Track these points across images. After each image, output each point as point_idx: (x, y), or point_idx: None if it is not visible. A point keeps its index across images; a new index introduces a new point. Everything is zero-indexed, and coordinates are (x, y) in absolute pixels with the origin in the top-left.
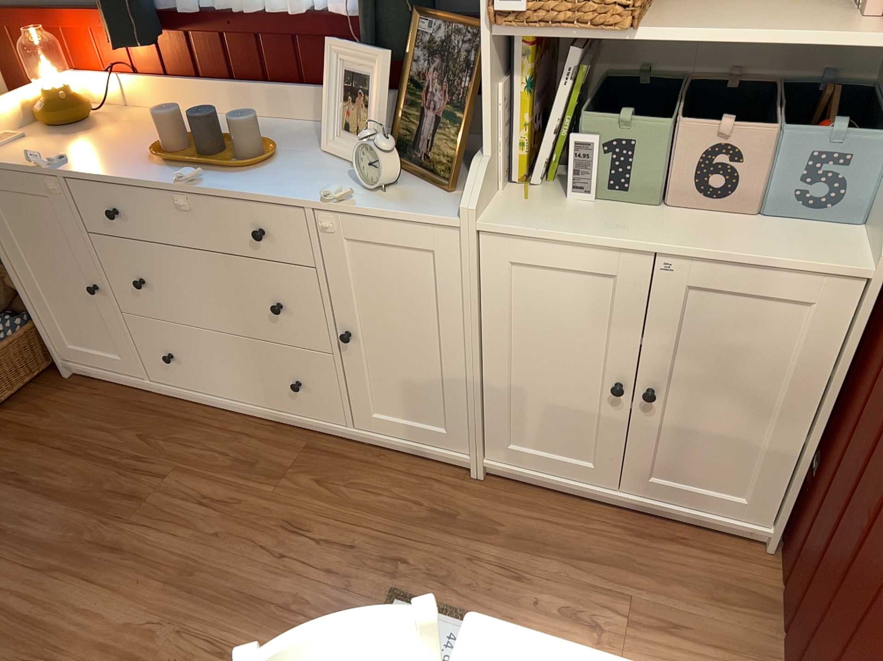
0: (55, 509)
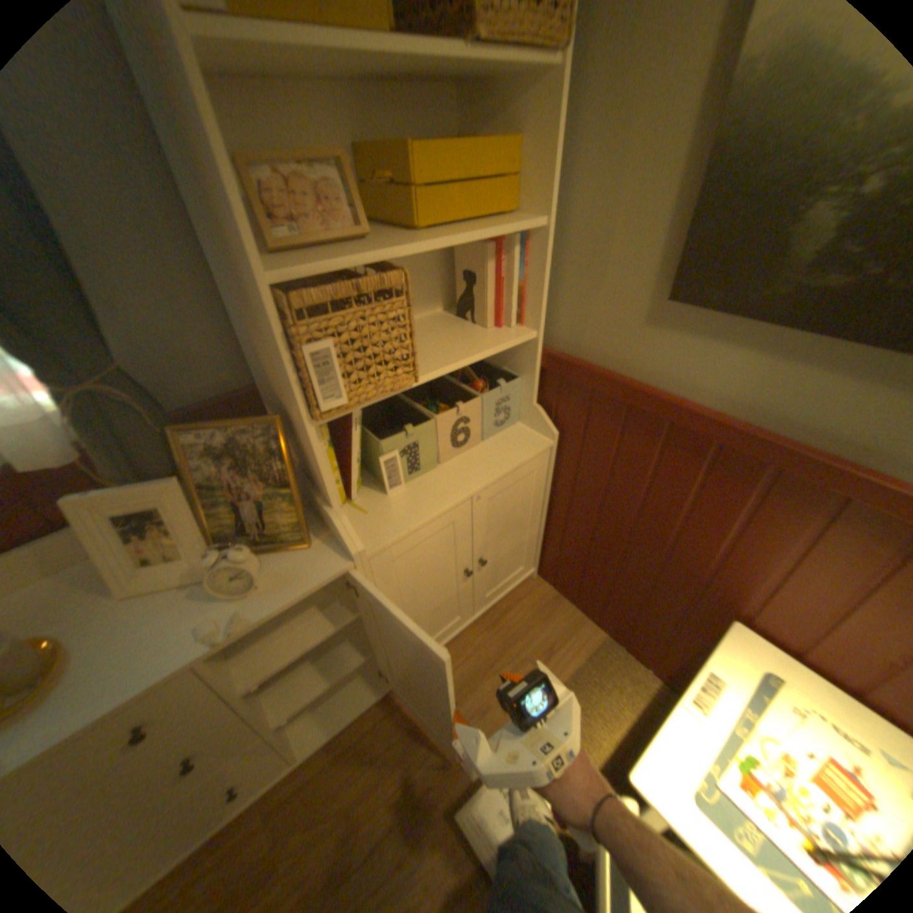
0: None
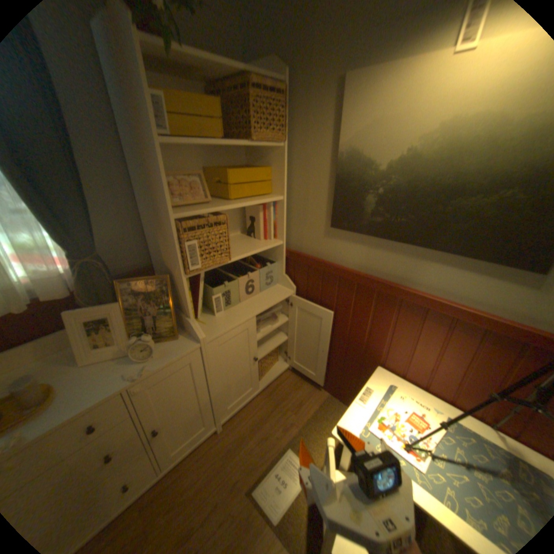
0: None
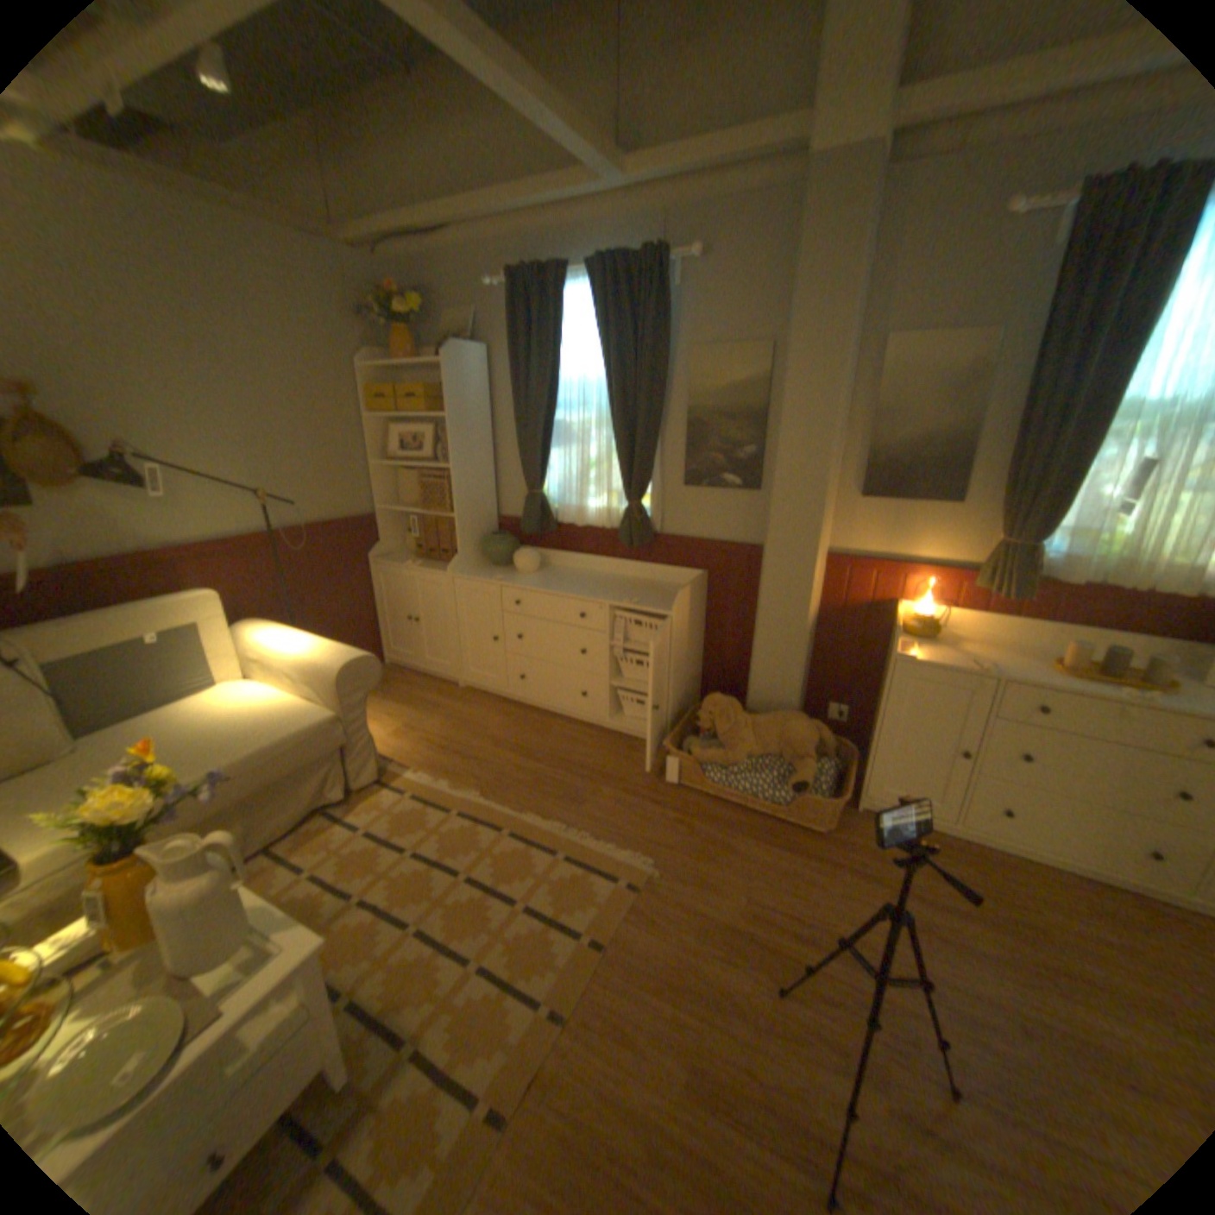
0: (972, 932)
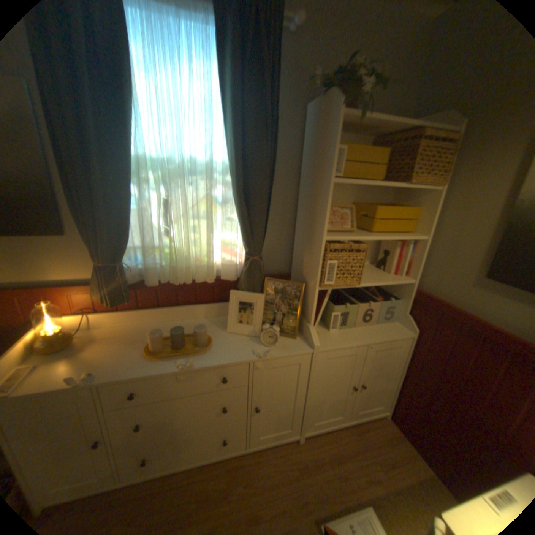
0: None
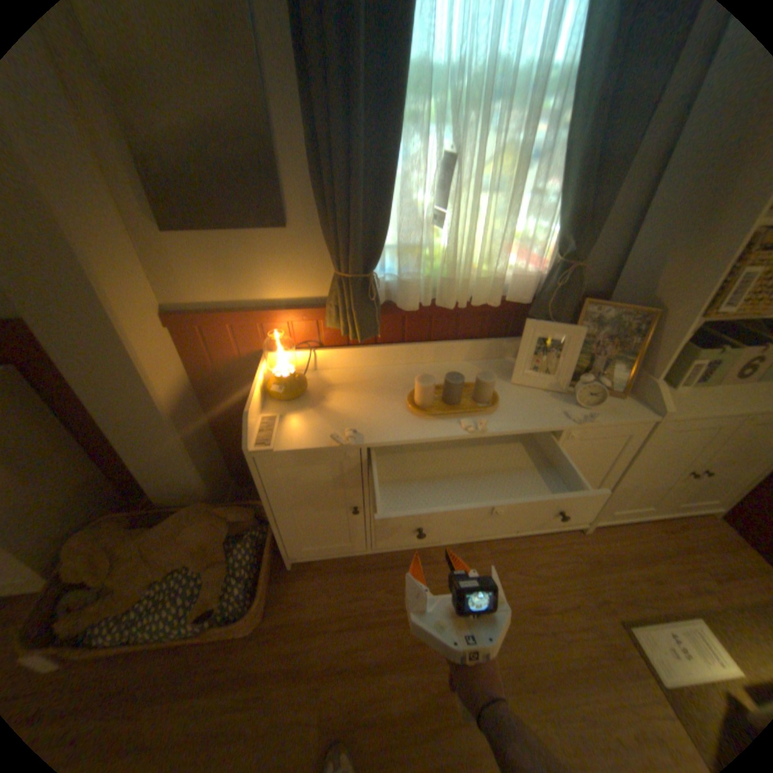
0: (386, 689)
